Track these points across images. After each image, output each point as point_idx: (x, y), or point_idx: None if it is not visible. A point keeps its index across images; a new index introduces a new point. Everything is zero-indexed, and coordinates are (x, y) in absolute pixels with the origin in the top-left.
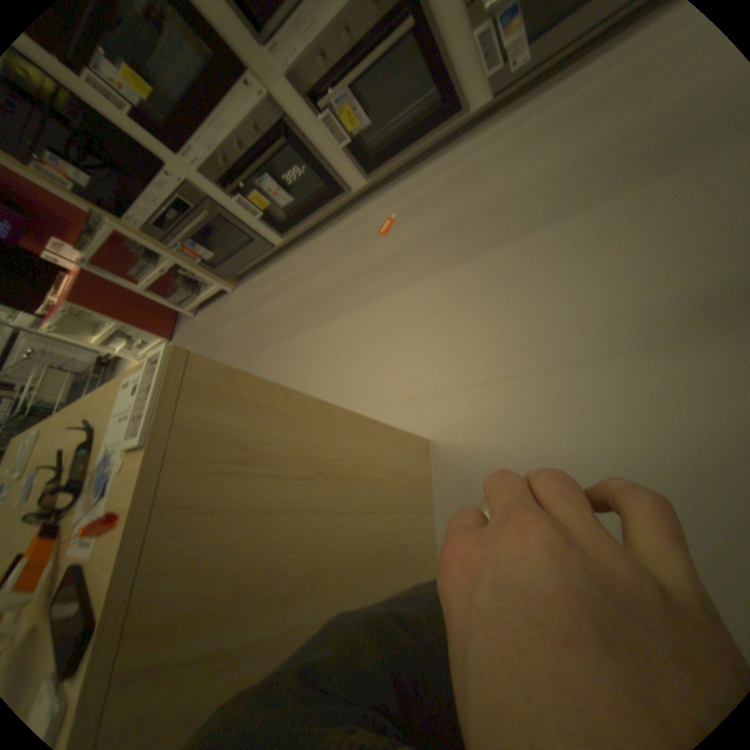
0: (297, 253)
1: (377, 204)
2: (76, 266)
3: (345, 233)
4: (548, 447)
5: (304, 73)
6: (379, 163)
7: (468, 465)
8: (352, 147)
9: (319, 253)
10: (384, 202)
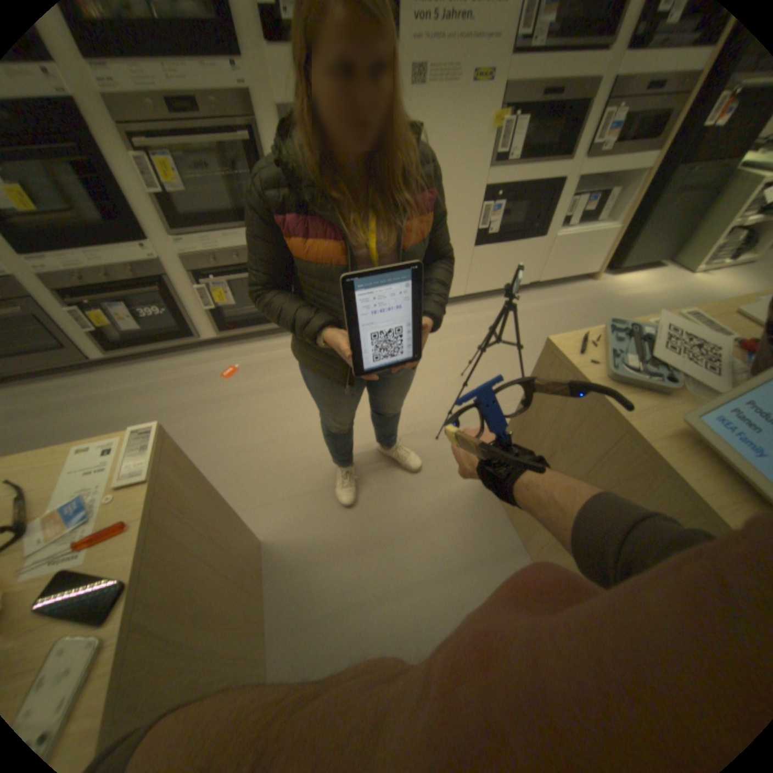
0: (115, 373)
1: (220, 355)
2: None
3: (183, 369)
4: (347, 534)
5: (196, 263)
6: (231, 329)
7: (293, 557)
8: (213, 314)
9: (147, 379)
10: (227, 355)
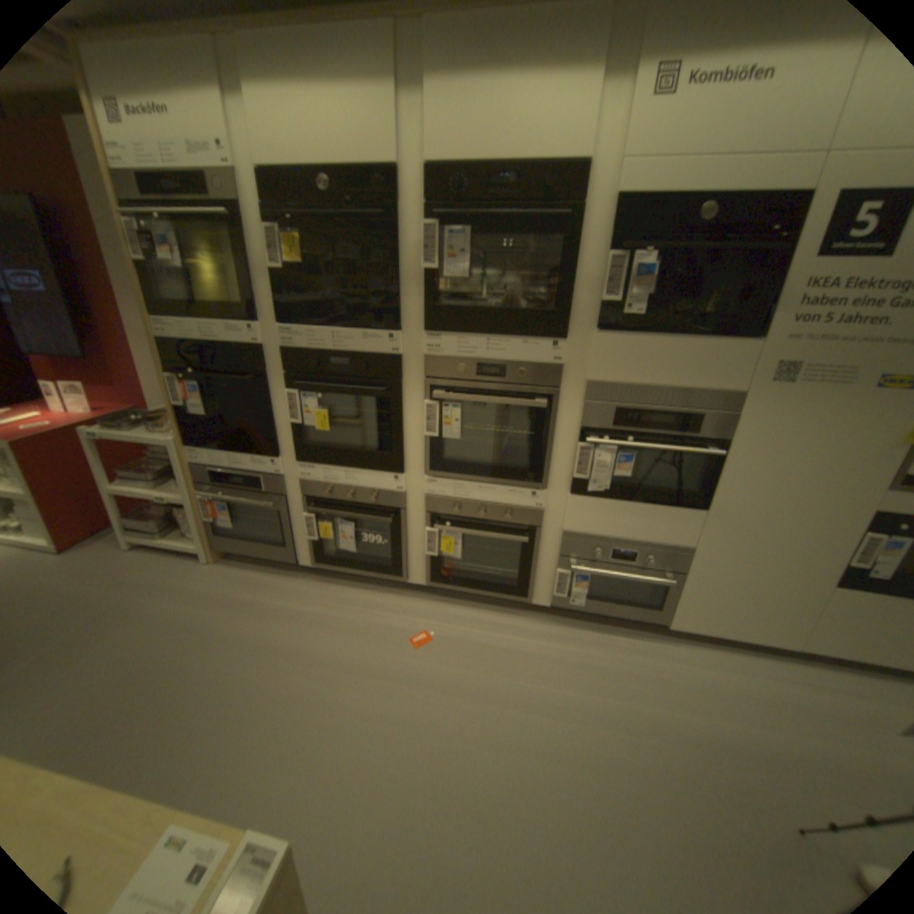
0: (312, 587)
1: (420, 608)
2: (64, 414)
3: (375, 611)
4: None
5: (439, 505)
6: (444, 583)
7: None
8: (433, 560)
9: (336, 608)
10: (427, 611)
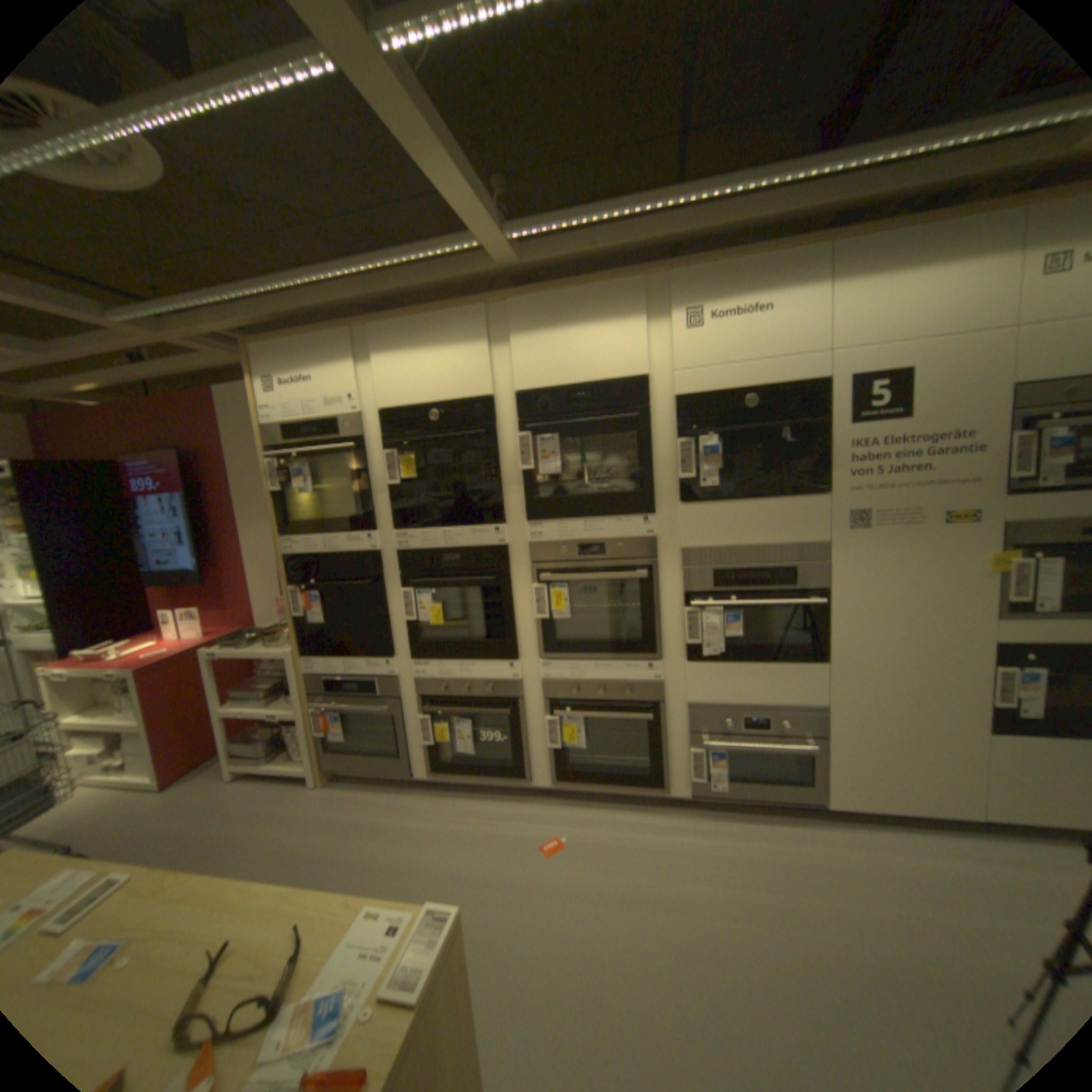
0: (428, 804)
1: (548, 816)
2: (178, 642)
3: (499, 824)
4: None
5: (557, 691)
6: (571, 783)
7: None
8: (557, 756)
9: (456, 824)
10: (556, 819)
